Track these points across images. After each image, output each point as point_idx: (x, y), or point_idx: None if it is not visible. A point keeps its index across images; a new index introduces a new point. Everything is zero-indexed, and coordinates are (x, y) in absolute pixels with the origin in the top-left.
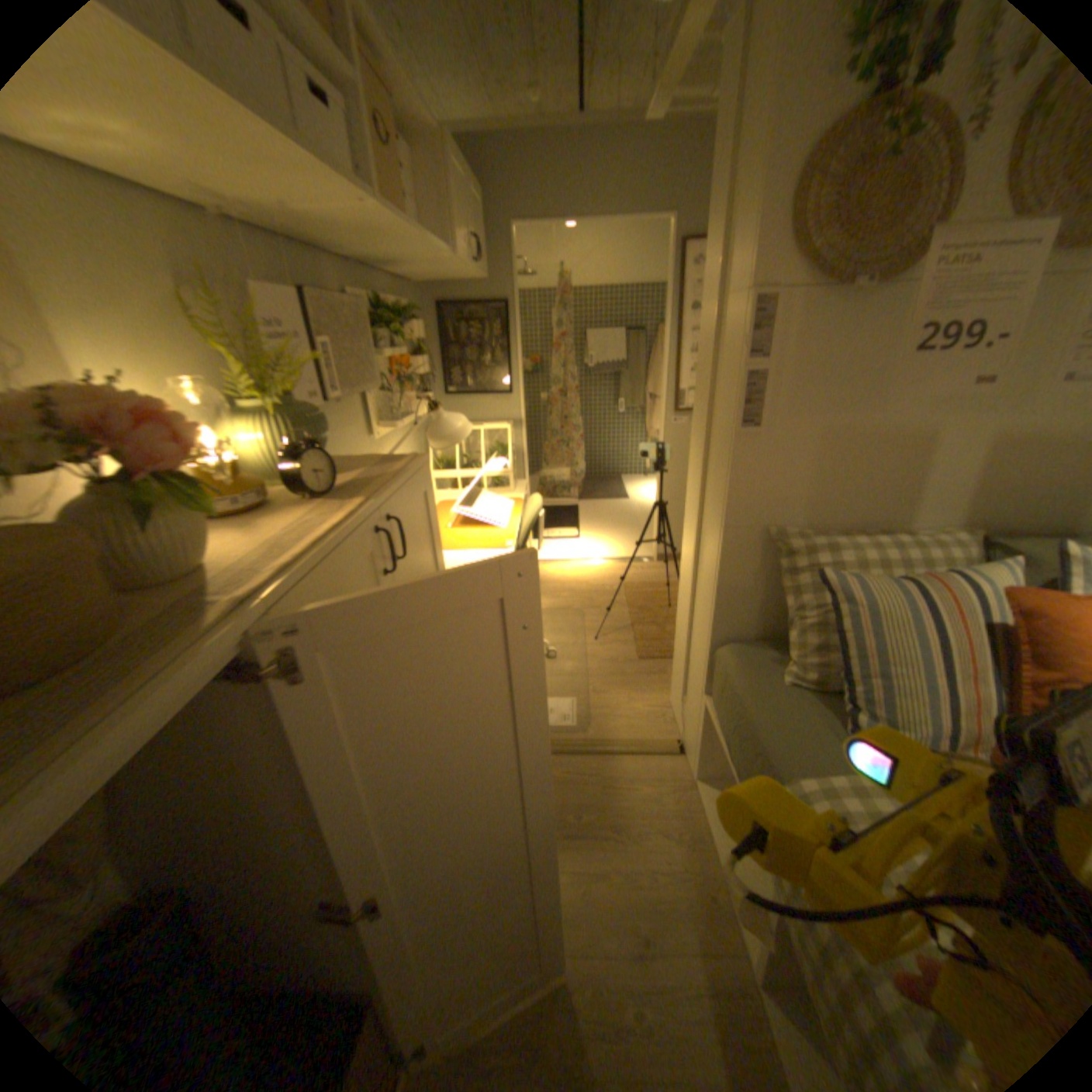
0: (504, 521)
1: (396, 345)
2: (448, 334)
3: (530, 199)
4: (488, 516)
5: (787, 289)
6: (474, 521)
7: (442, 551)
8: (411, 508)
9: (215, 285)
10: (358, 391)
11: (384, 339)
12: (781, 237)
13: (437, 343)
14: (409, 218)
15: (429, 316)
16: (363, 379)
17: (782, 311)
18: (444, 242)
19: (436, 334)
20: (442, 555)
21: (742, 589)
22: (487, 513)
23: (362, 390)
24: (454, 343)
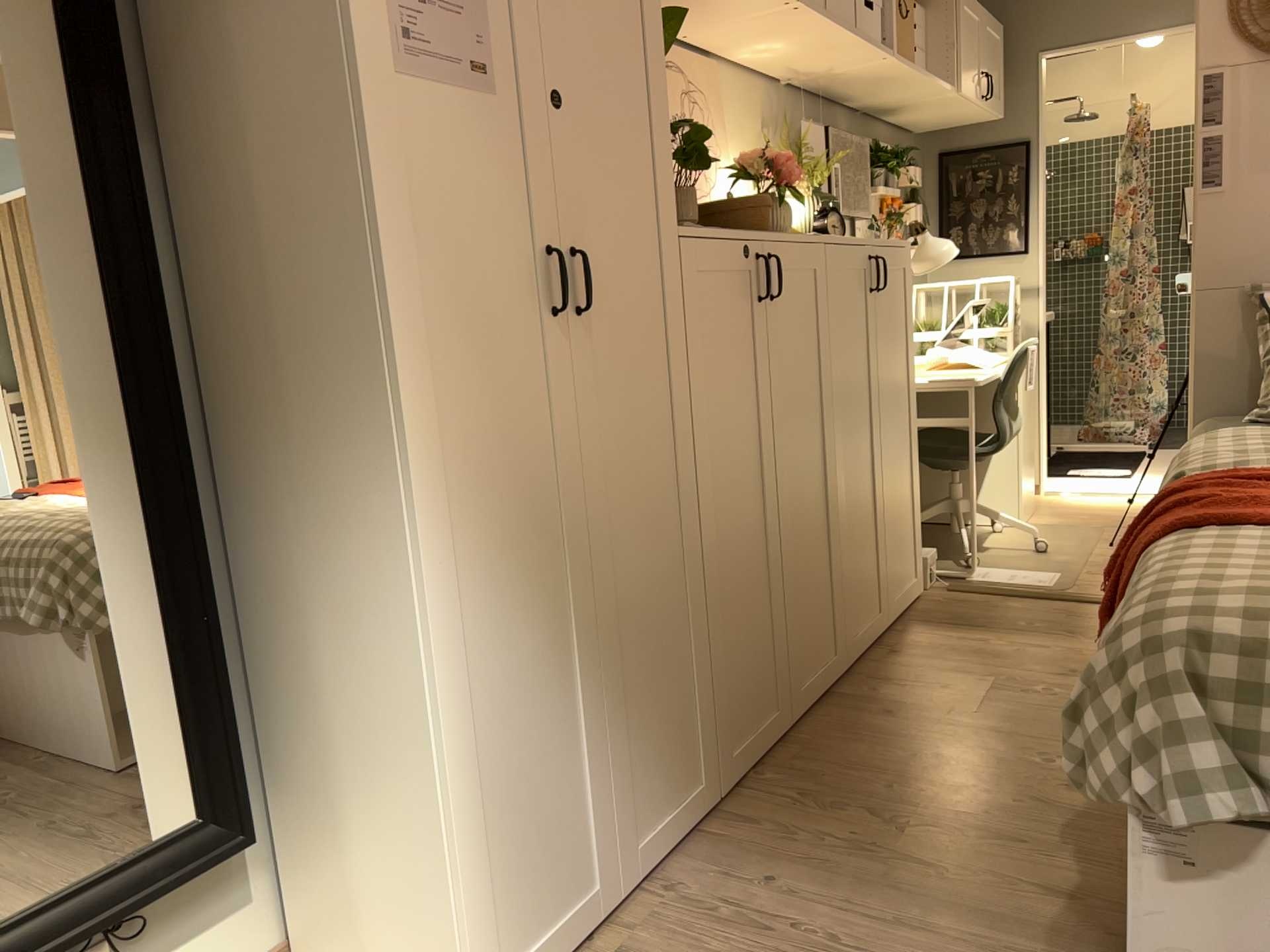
0: (985, 365)
1: (885, 190)
2: (944, 191)
3: (1056, 34)
4: (966, 359)
5: (1225, 74)
6: (949, 368)
7: (909, 330)
8: (889, 272)
9: (774, 132)
10: (849, 216)
11: (874, 186)
12: (1211, 37)
13: (930, 203)
14: (911, 71)
15: (924, 174)
16: (855, 208)
17: (1220, 91)
18: (943, 88)
19: (930, 193)
20: (909, 334)
21: (1216, 360)
22: (966, 357)
23: (853, 216)
24: (950, 201)
